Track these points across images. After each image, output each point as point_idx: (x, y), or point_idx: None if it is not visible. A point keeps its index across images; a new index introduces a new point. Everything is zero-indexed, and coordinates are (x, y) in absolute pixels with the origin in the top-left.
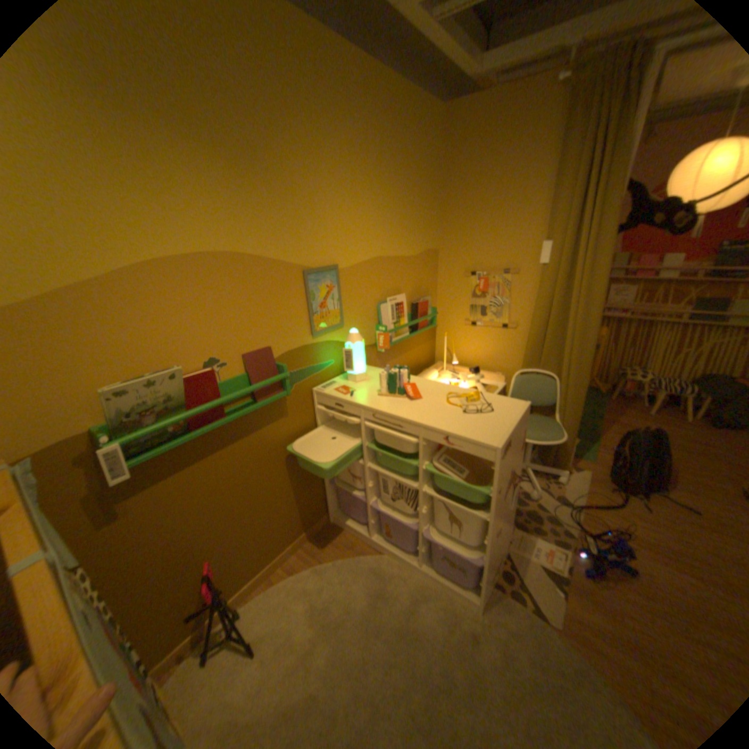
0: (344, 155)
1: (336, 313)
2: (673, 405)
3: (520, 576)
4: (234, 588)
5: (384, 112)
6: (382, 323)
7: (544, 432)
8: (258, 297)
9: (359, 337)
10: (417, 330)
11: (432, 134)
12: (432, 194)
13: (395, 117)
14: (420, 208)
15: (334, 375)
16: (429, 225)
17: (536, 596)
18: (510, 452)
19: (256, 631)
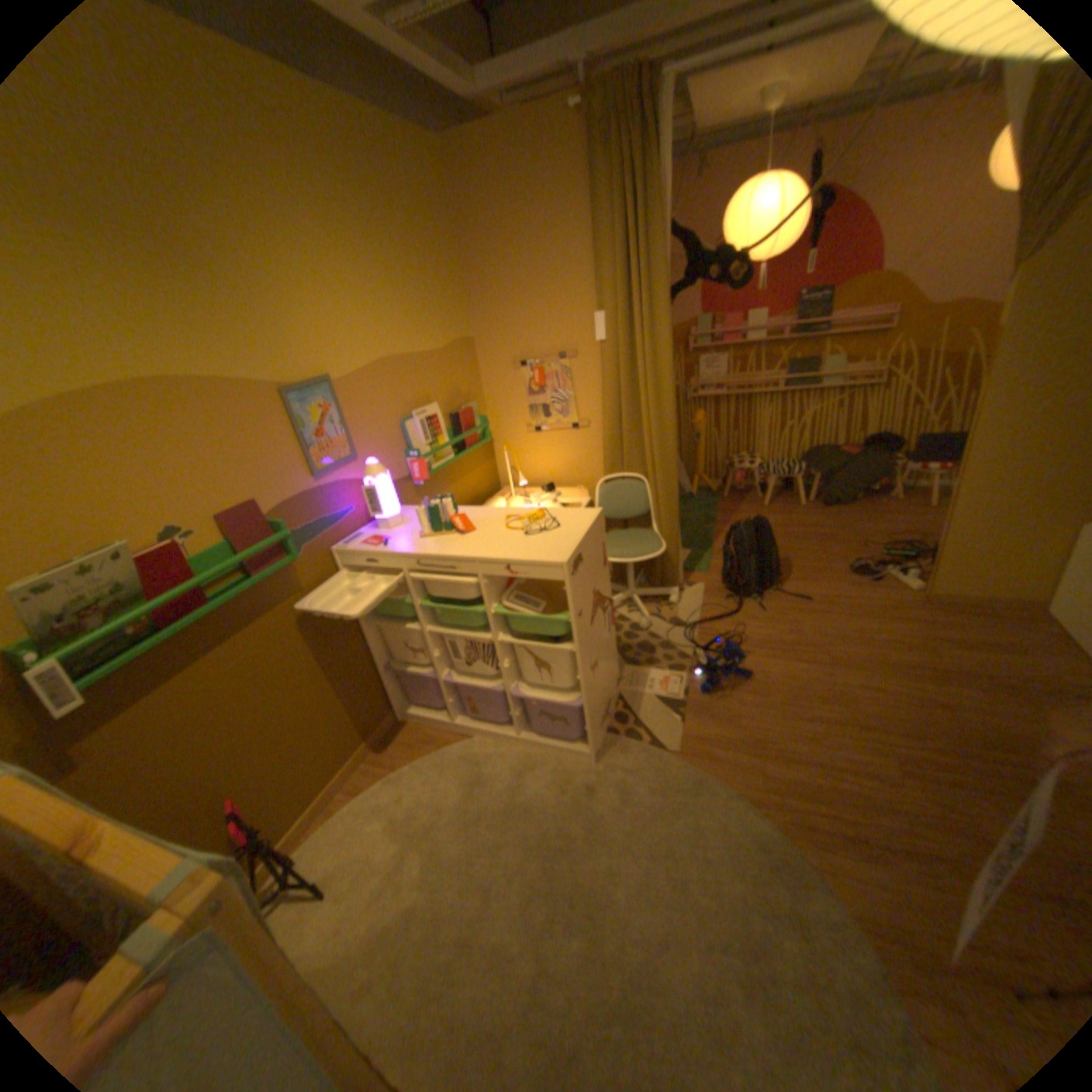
0: (303, 222)
1: (341, 441)
2: (787, 490)
3: (633, 712)
4: (278, 831)
5: (350, 156)
6: (413, 446)
7: (639, 546)
8: (219, 434)
9: (381, 467)
10: (465, 450)
11: (428, 180)
12: (446, 262)
13: (367, 161)
14: (433, 284)
15: (359, 525)
16: (452, 305)
17: (651, 727)
18: (582, 567)
19: (321, 870)
